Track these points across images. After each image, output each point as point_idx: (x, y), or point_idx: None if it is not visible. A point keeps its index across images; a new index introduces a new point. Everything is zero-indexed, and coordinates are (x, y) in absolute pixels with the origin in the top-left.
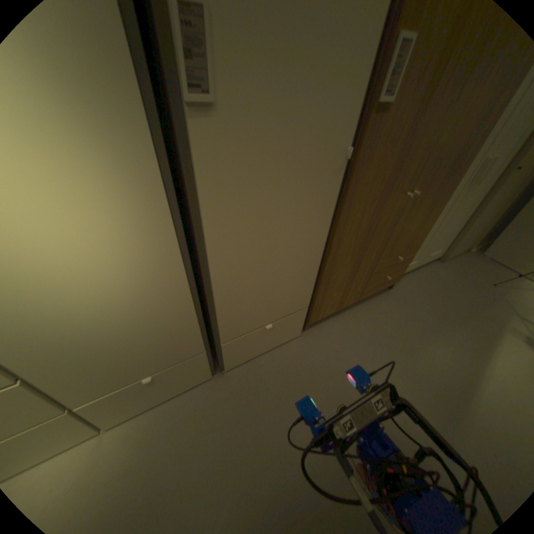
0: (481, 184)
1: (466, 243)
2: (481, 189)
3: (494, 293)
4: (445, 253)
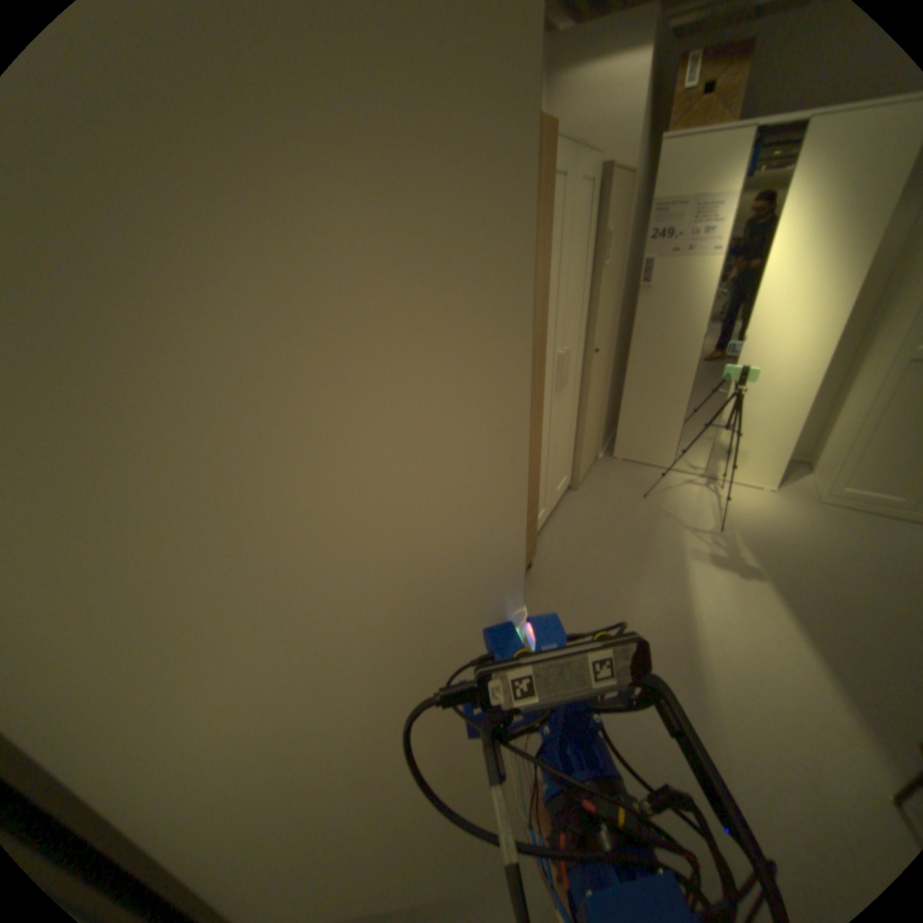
0: (568, 383)
1: (587, 454)
2: (570, 388)
3: (649, 508)
4: (572, 478)
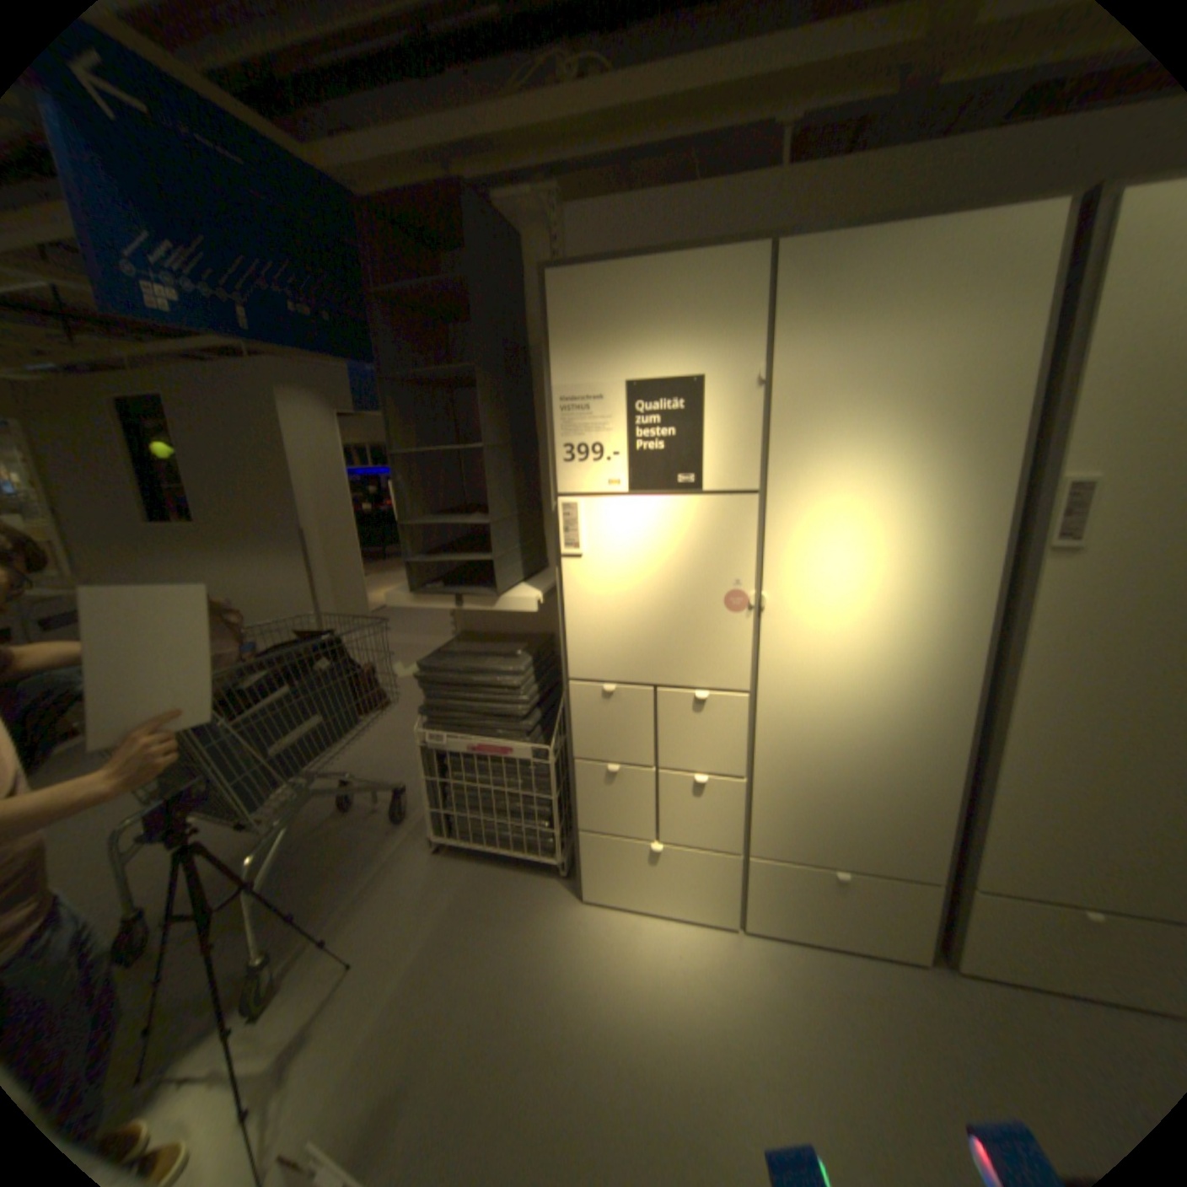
0: None
1: None
2: None
3: None
4: None
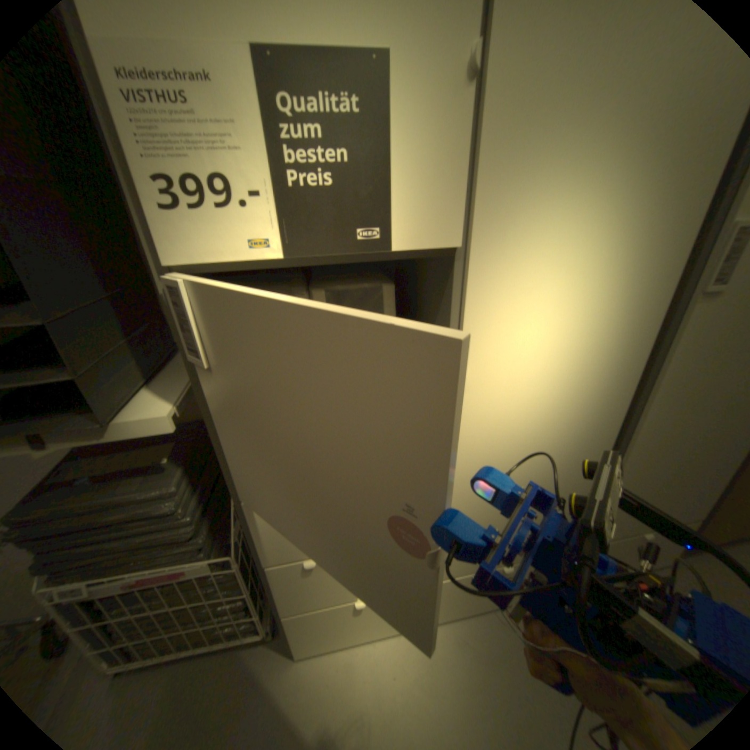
0: None
1: None
2: None
3: None
4: None
